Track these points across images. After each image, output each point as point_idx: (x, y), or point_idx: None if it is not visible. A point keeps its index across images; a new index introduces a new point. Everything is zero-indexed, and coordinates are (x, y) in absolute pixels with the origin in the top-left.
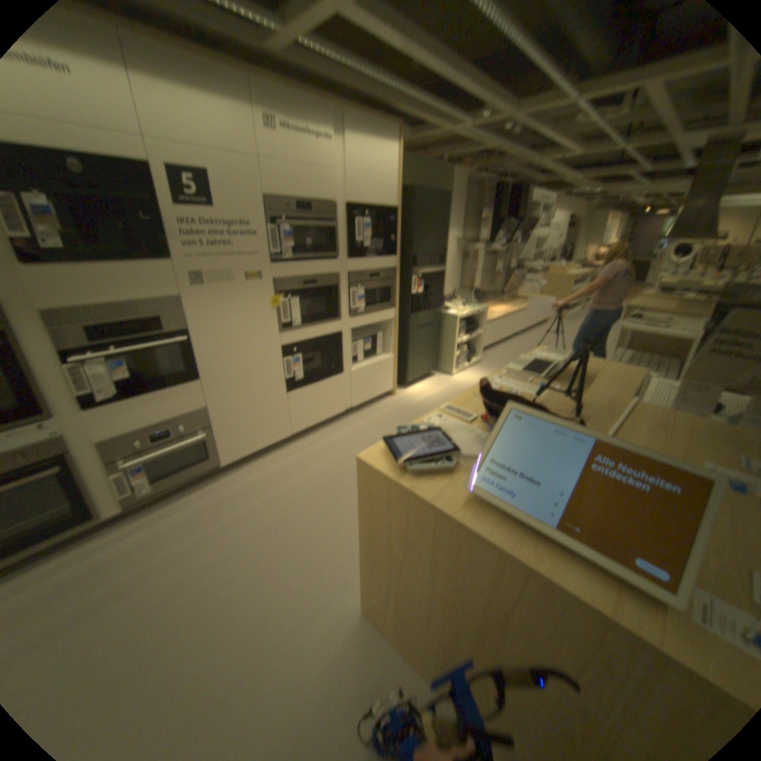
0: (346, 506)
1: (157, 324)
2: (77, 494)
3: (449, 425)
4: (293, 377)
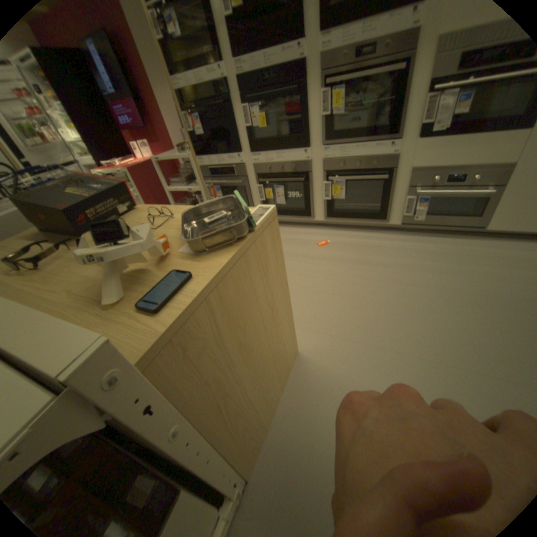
0: None
1: None
2: (389, 196)
3: None
4: None
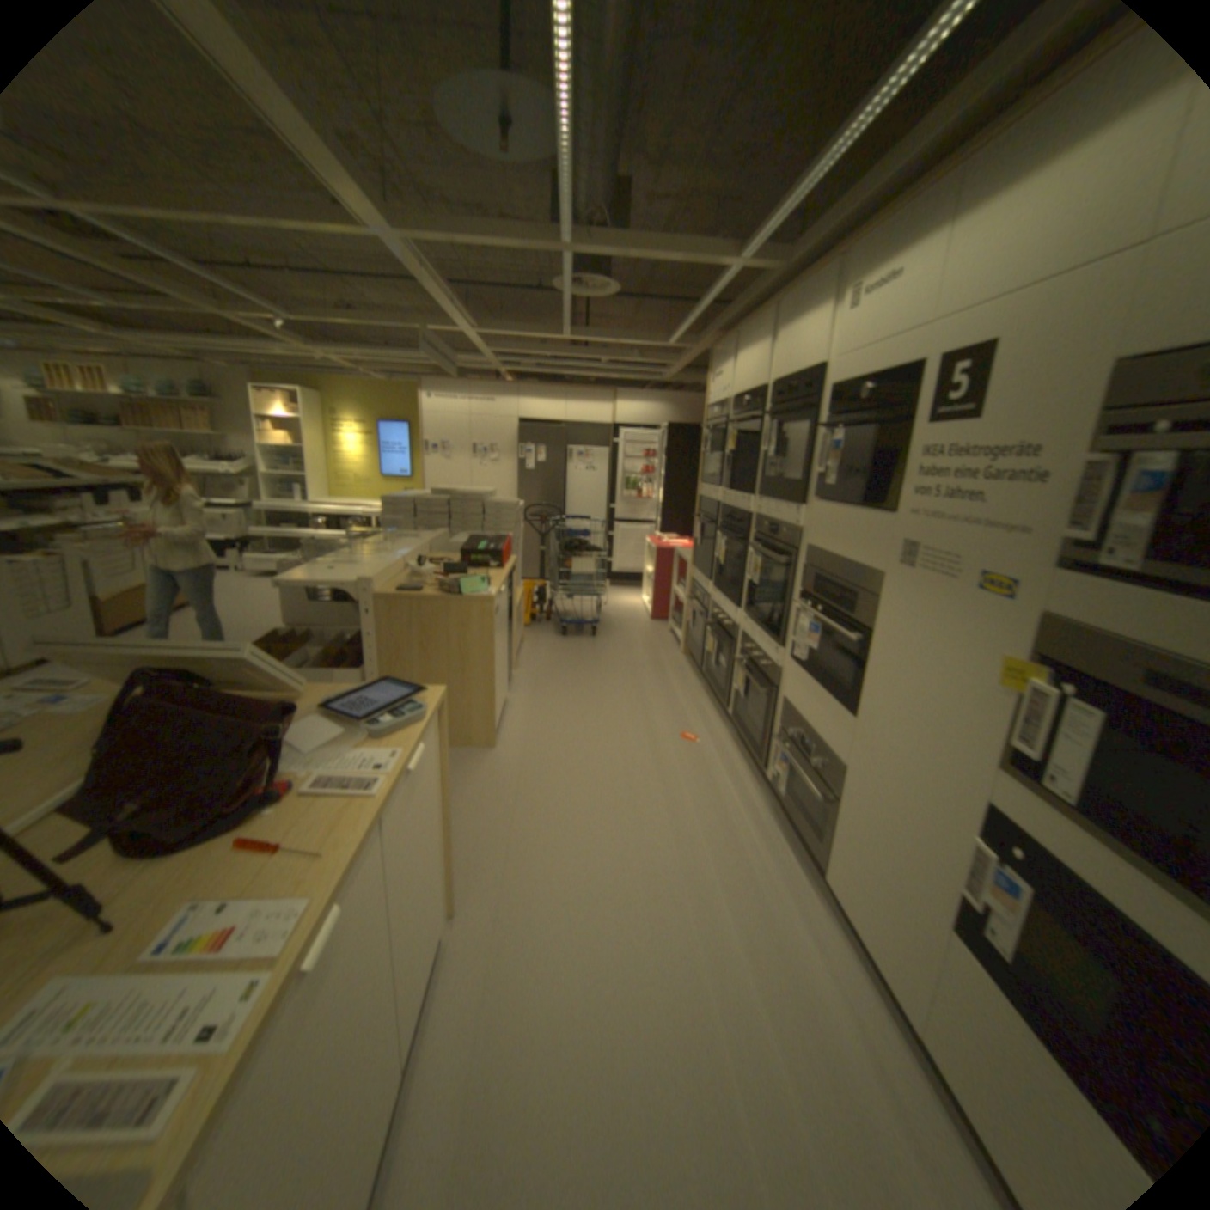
0: (616, 1027)
1: (852, 598)
2: (765, 727)
3: (351, 766)
4: (983, 915)
